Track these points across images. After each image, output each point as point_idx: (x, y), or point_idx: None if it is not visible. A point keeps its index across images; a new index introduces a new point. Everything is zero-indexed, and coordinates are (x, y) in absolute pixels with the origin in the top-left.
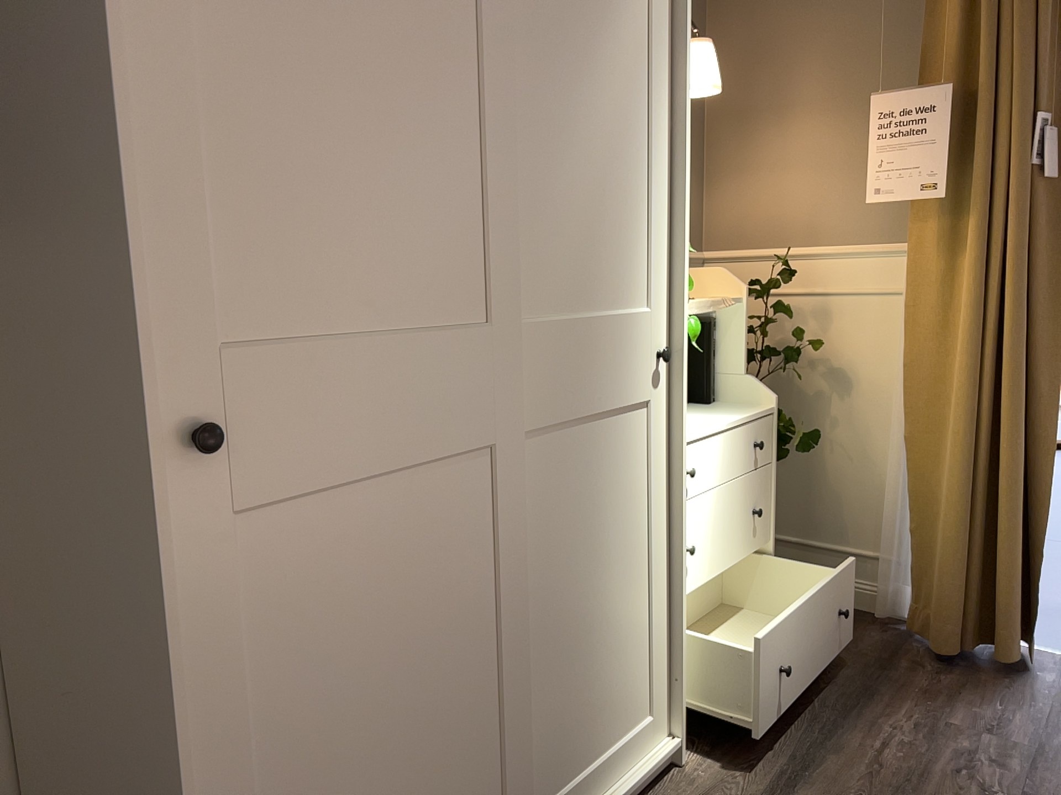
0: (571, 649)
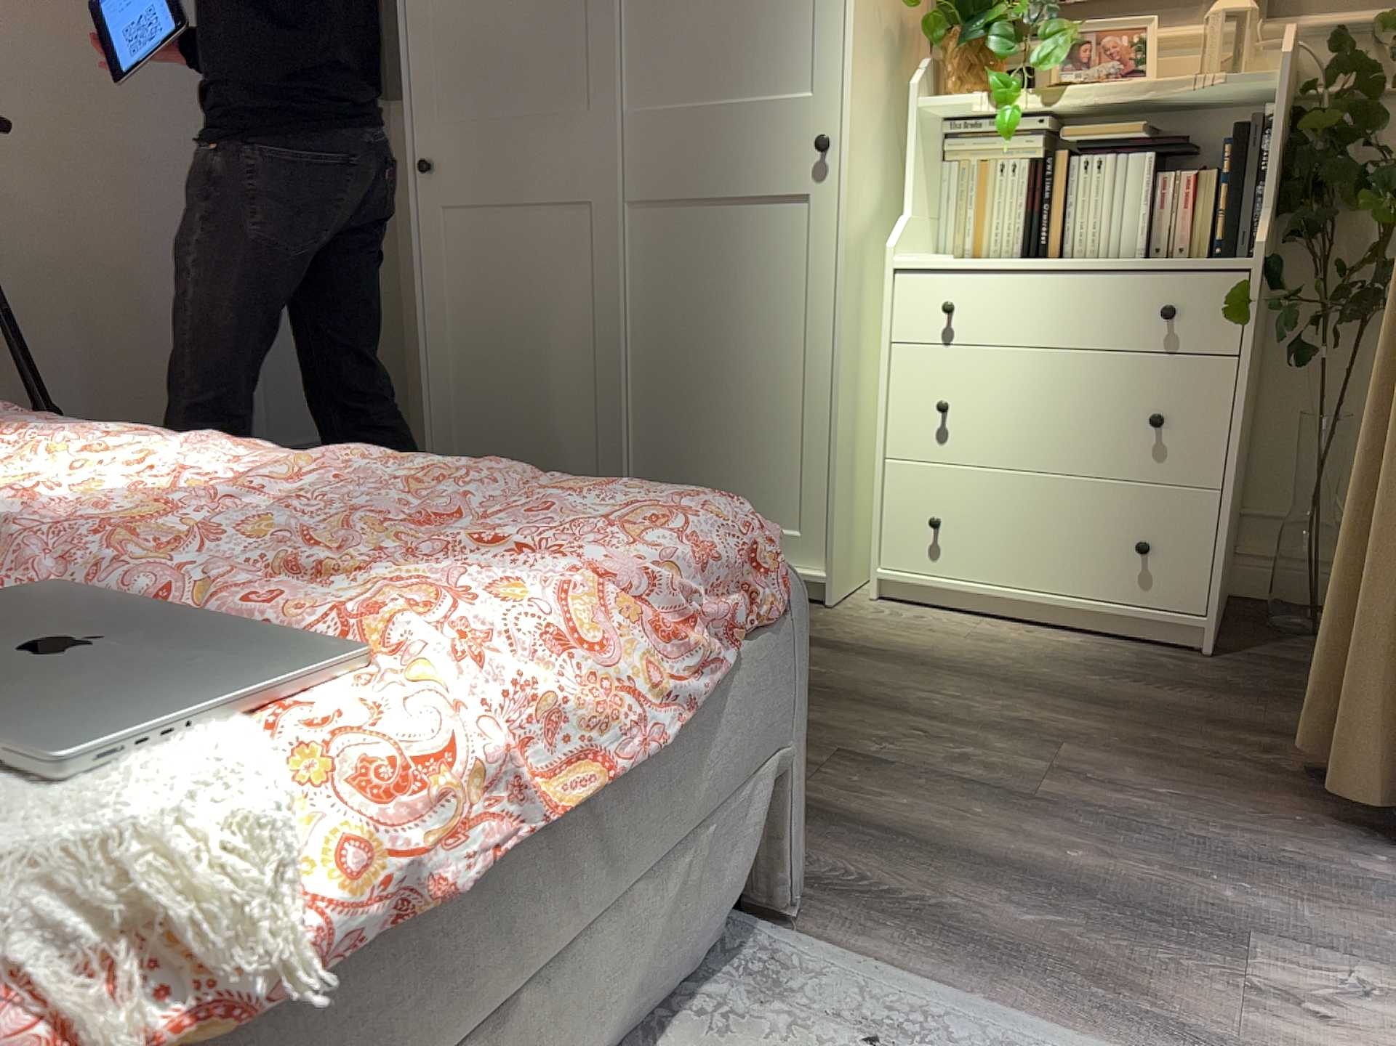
0: (685, 401)
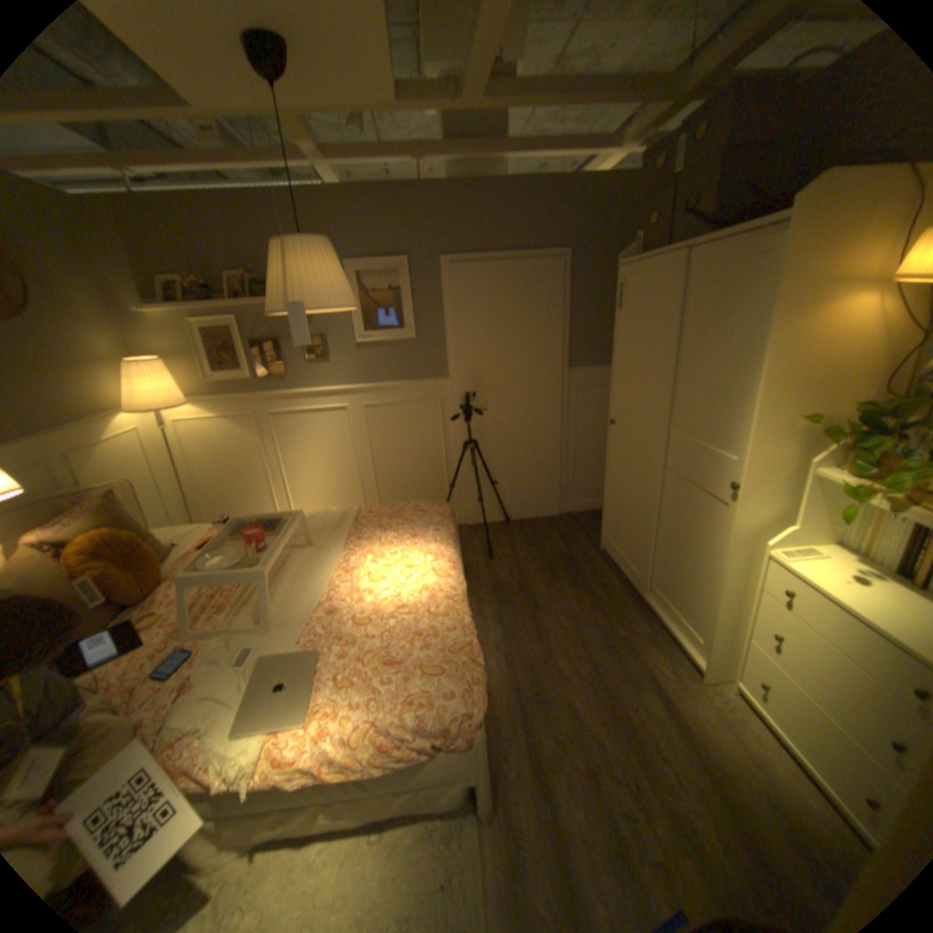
0: (675, 558)
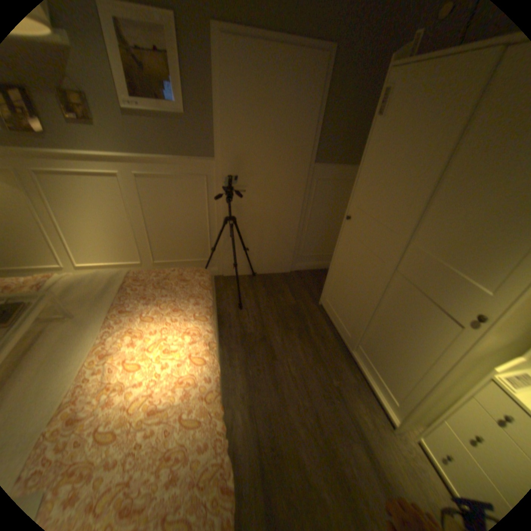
0: (386, 338)
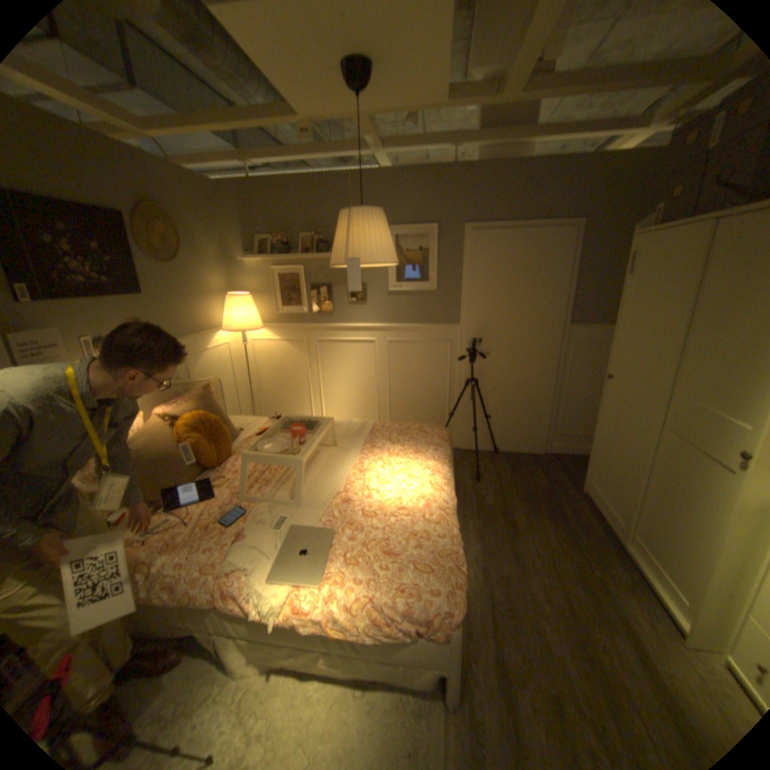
0: (665, 515)
